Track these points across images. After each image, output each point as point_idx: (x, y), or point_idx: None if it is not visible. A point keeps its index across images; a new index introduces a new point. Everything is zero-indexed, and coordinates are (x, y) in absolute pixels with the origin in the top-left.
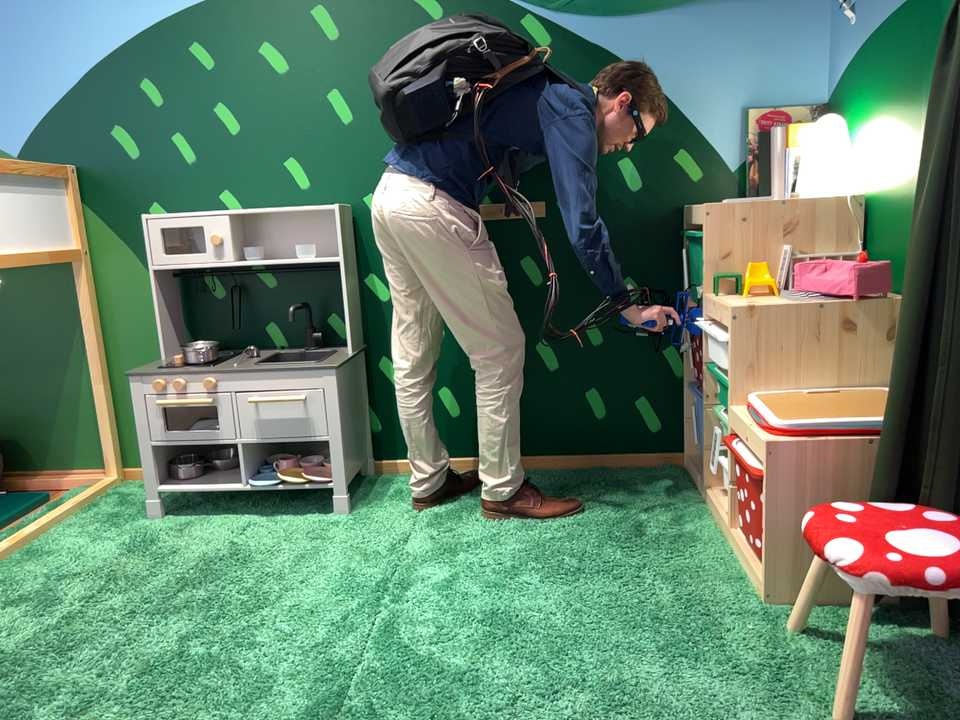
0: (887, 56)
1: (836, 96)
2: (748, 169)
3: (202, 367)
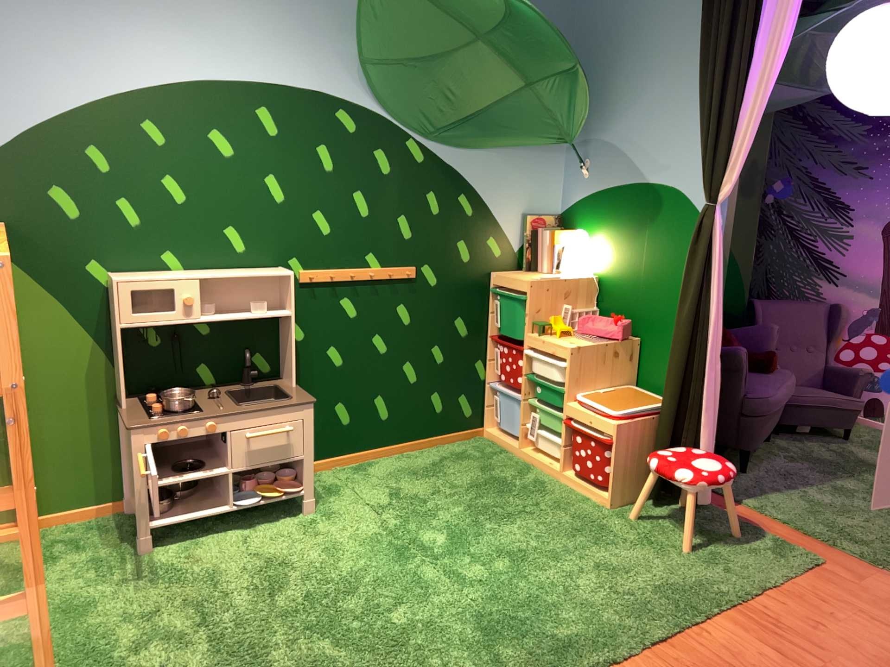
0: (612, 209)
1: (568, 215)
2: (524, 252)
3: (195, 411)
